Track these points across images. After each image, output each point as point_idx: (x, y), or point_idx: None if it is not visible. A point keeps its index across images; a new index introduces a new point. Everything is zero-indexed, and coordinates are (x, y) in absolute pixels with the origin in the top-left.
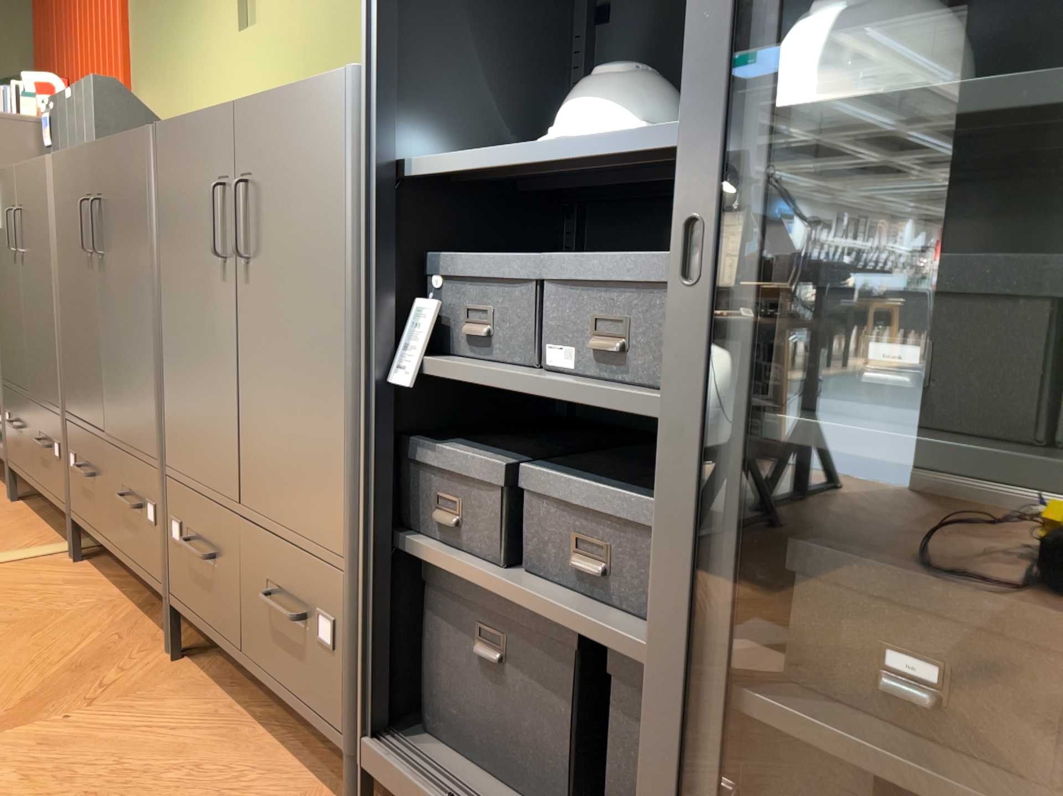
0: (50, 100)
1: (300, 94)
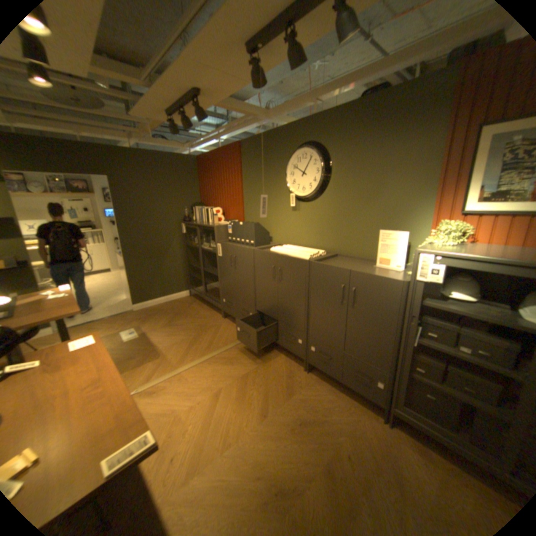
0: (230, 222)
1: (381, 279)
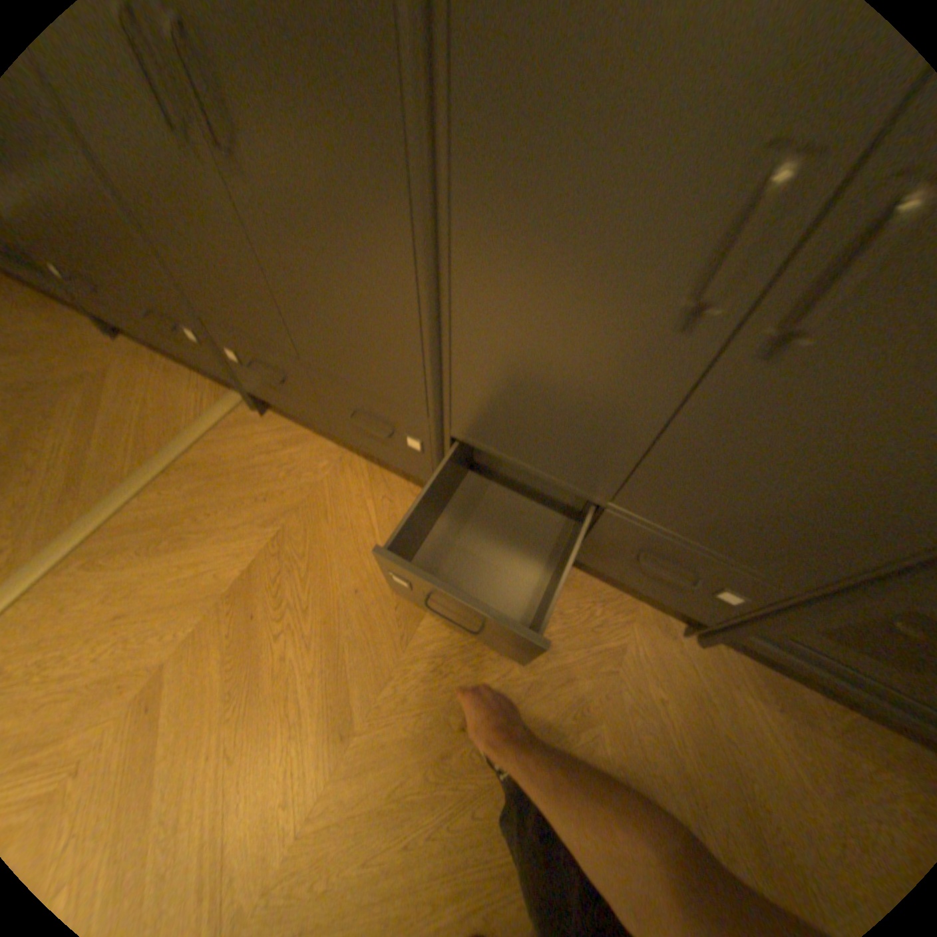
0: None
1: None
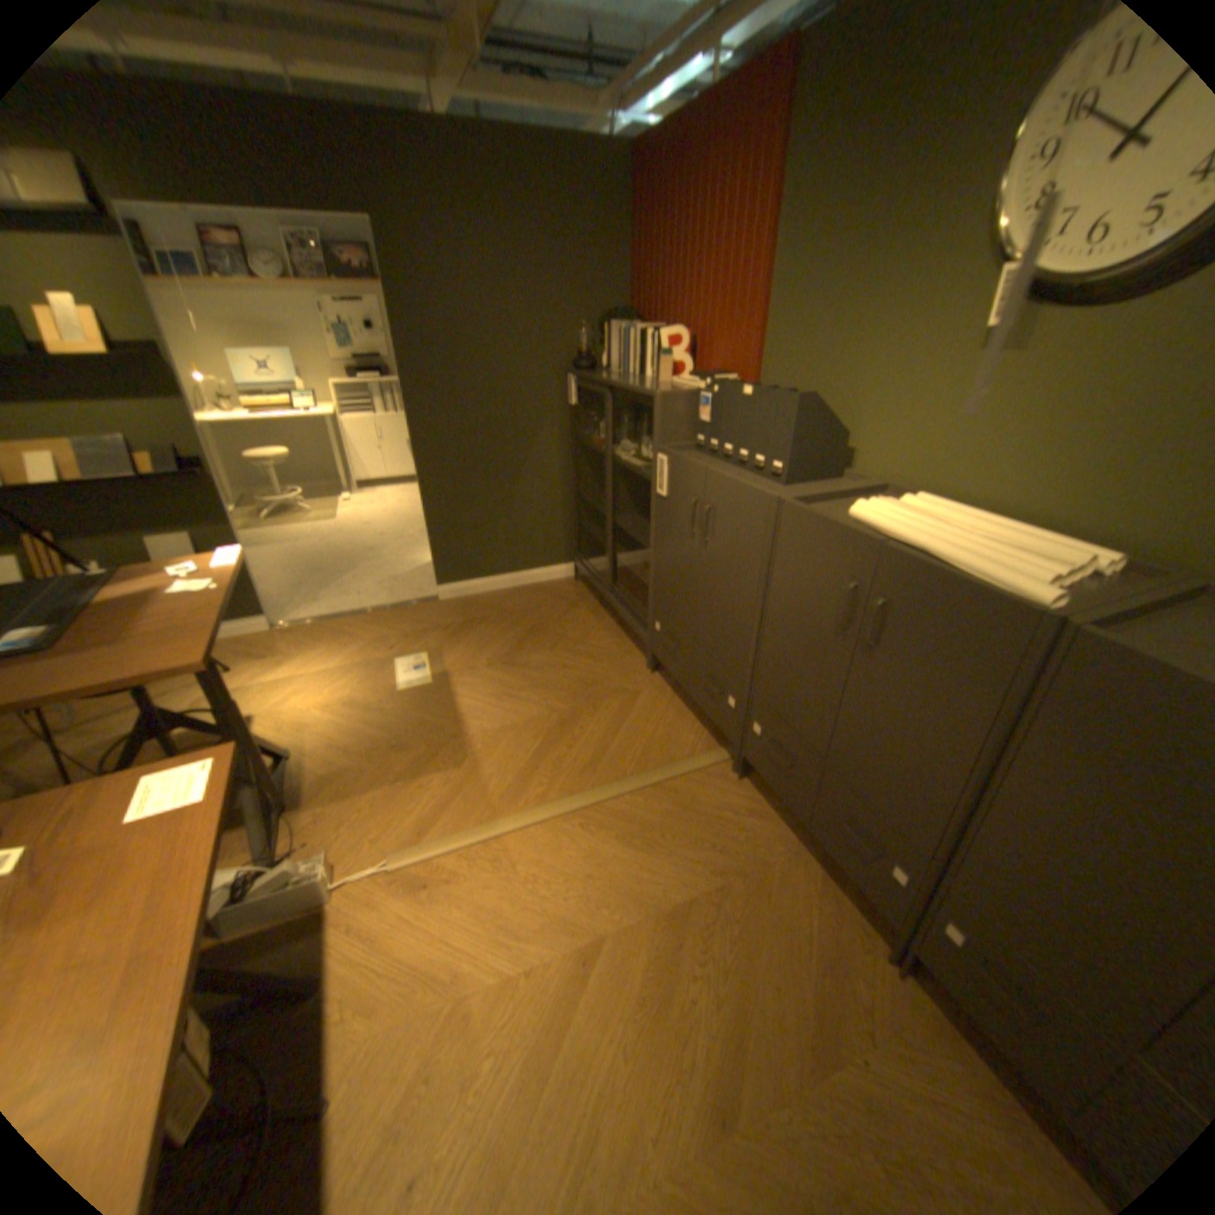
0: (711, 380)
1: None
